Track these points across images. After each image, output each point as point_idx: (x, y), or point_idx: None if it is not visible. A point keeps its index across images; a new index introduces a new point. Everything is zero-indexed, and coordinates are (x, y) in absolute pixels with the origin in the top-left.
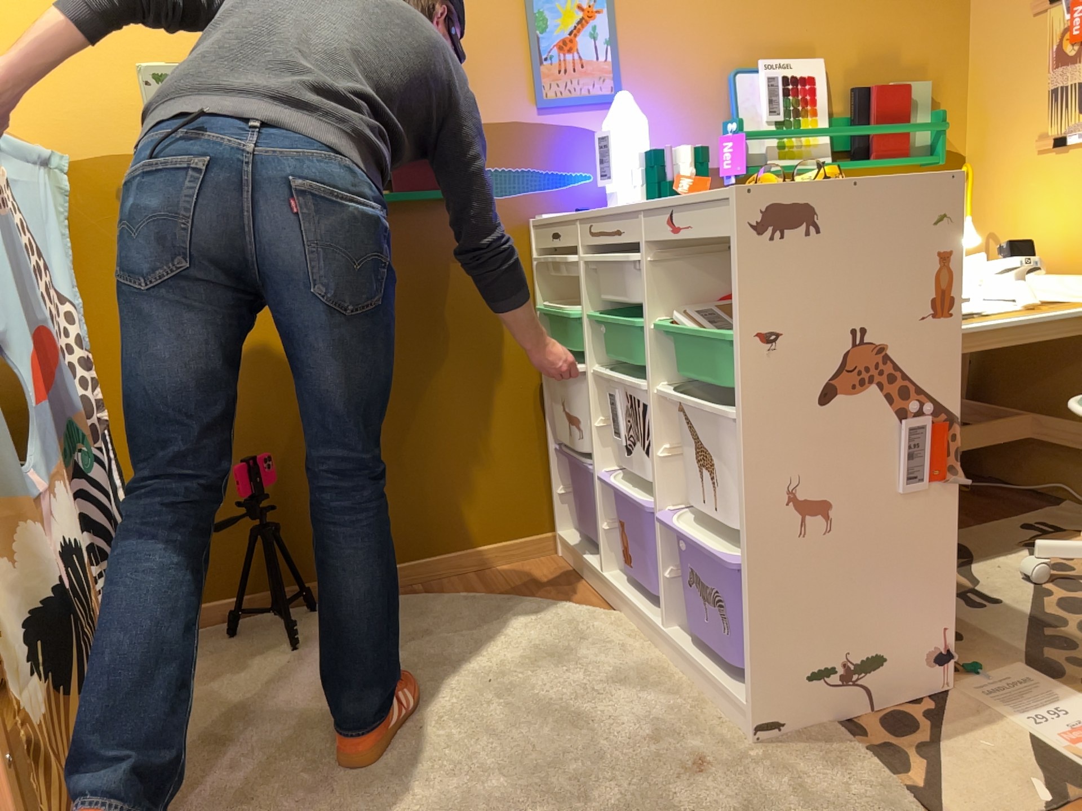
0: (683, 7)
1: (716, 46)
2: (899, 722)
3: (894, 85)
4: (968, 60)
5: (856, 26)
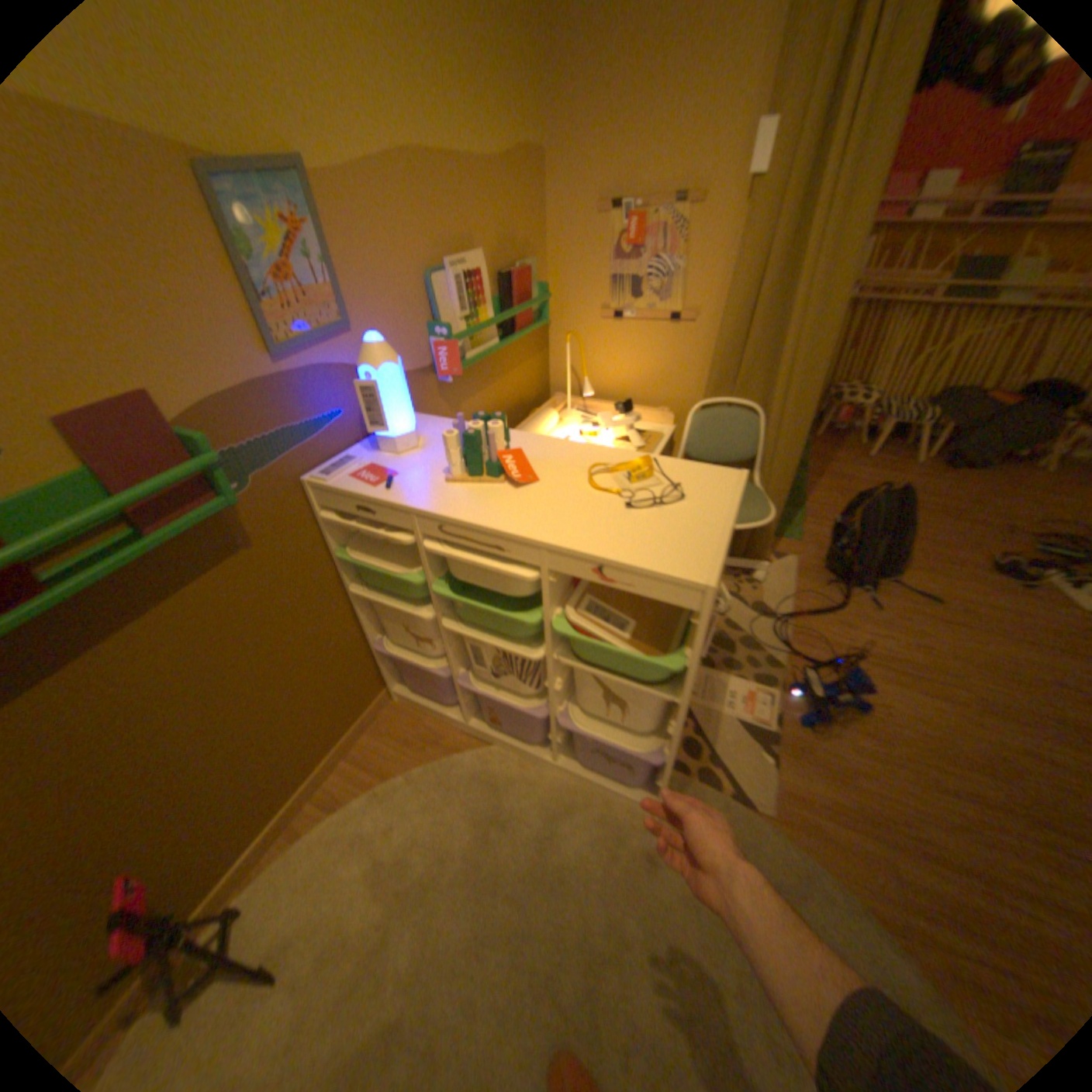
0: (379, 206)
1: (411, 248)
2: (688, 744)
3: (522, 266)
4: (547, 235)
5: (494, 213)
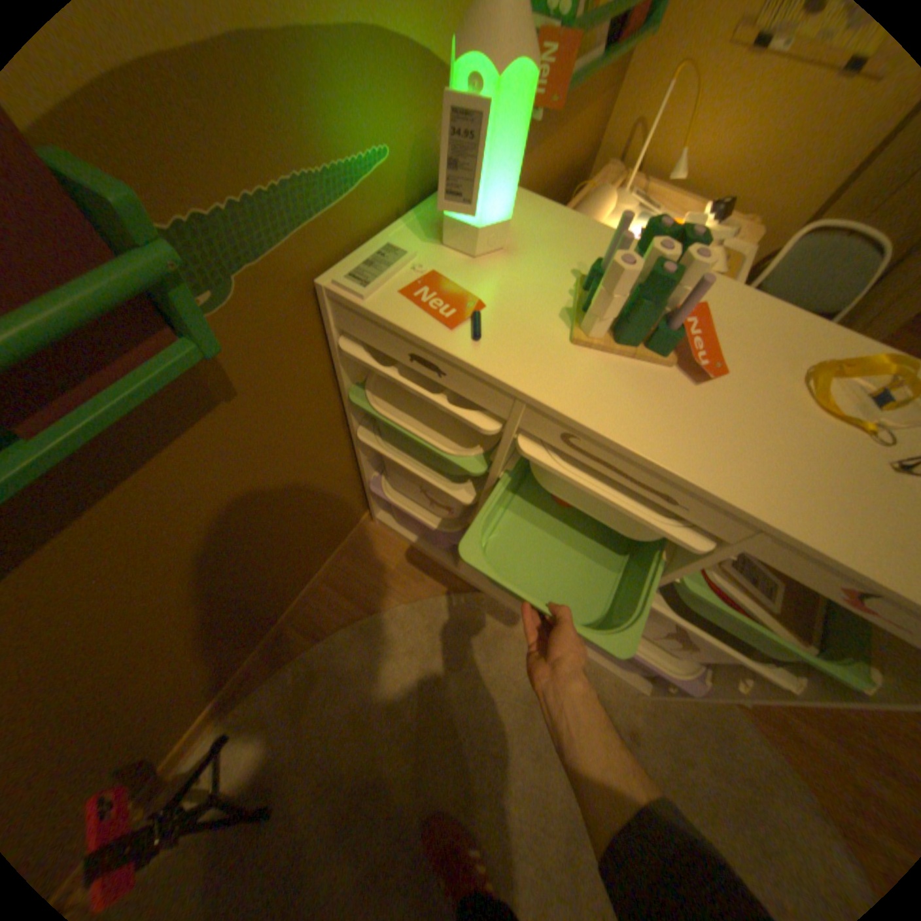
0: None
1: None
2: None
3: None
4: None
5: None
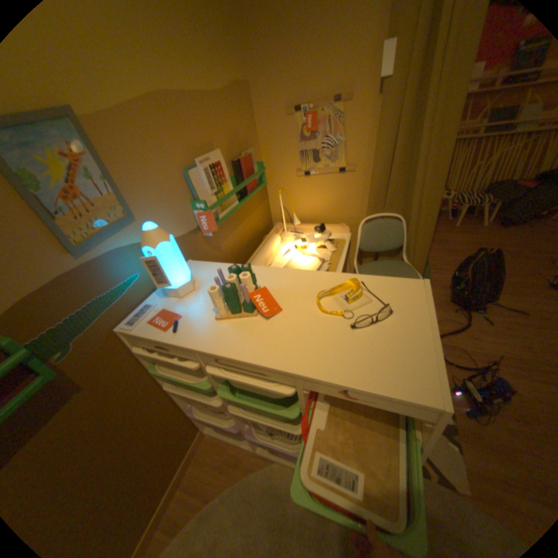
0: (143, 132)
1: (171, 156)
2: None
3: (246, 154)
4: (258, 133)
5: (224, 125)
